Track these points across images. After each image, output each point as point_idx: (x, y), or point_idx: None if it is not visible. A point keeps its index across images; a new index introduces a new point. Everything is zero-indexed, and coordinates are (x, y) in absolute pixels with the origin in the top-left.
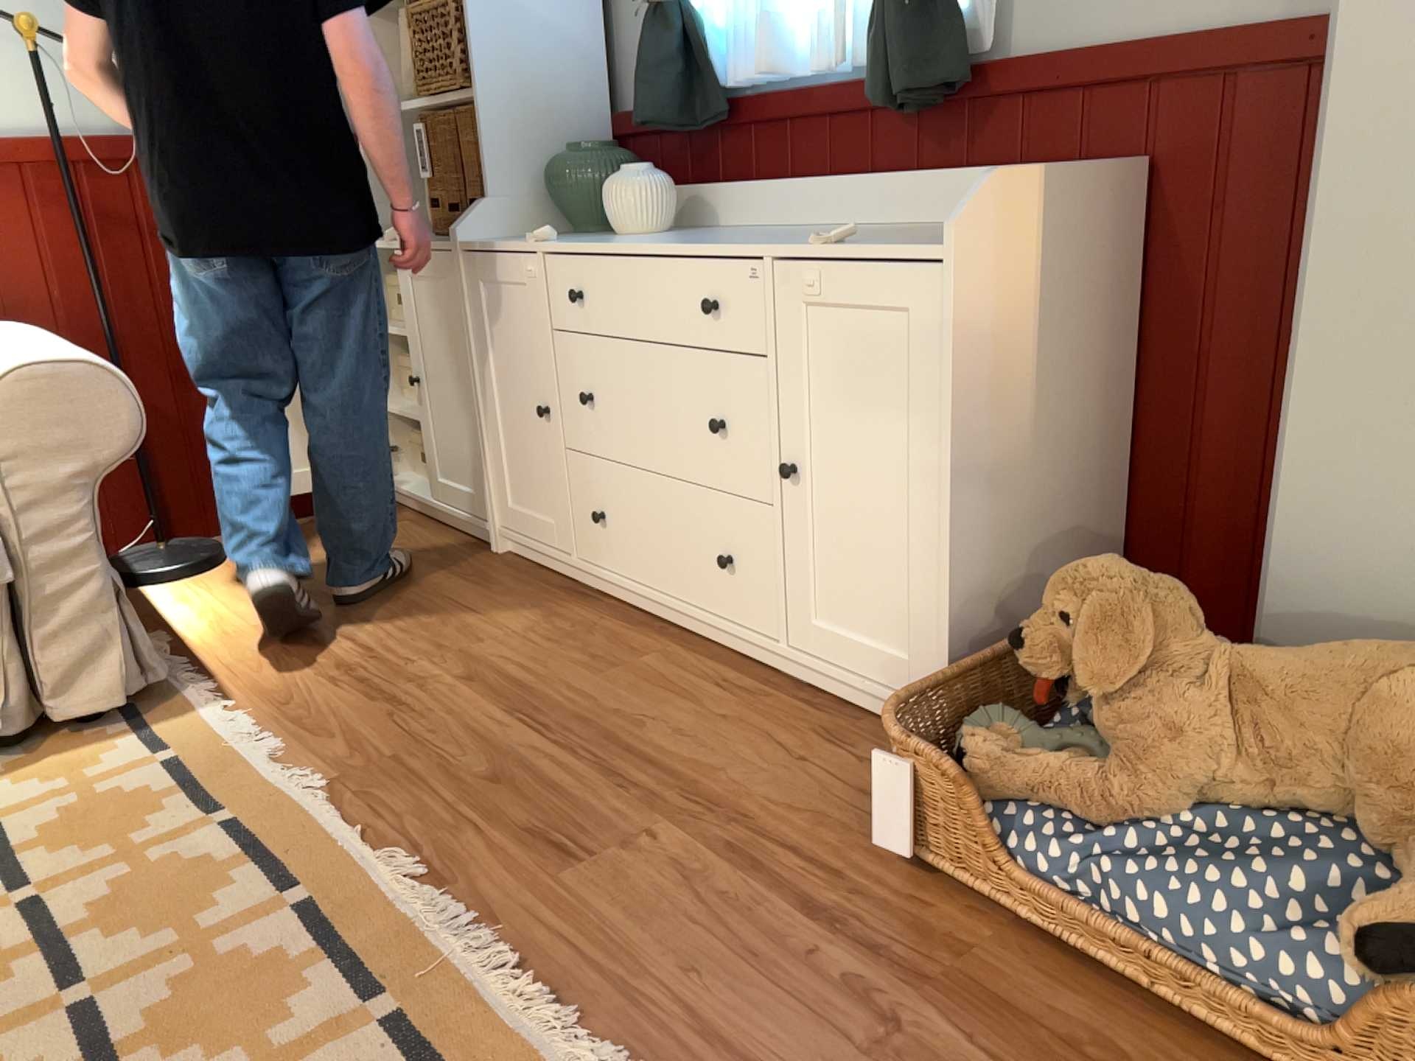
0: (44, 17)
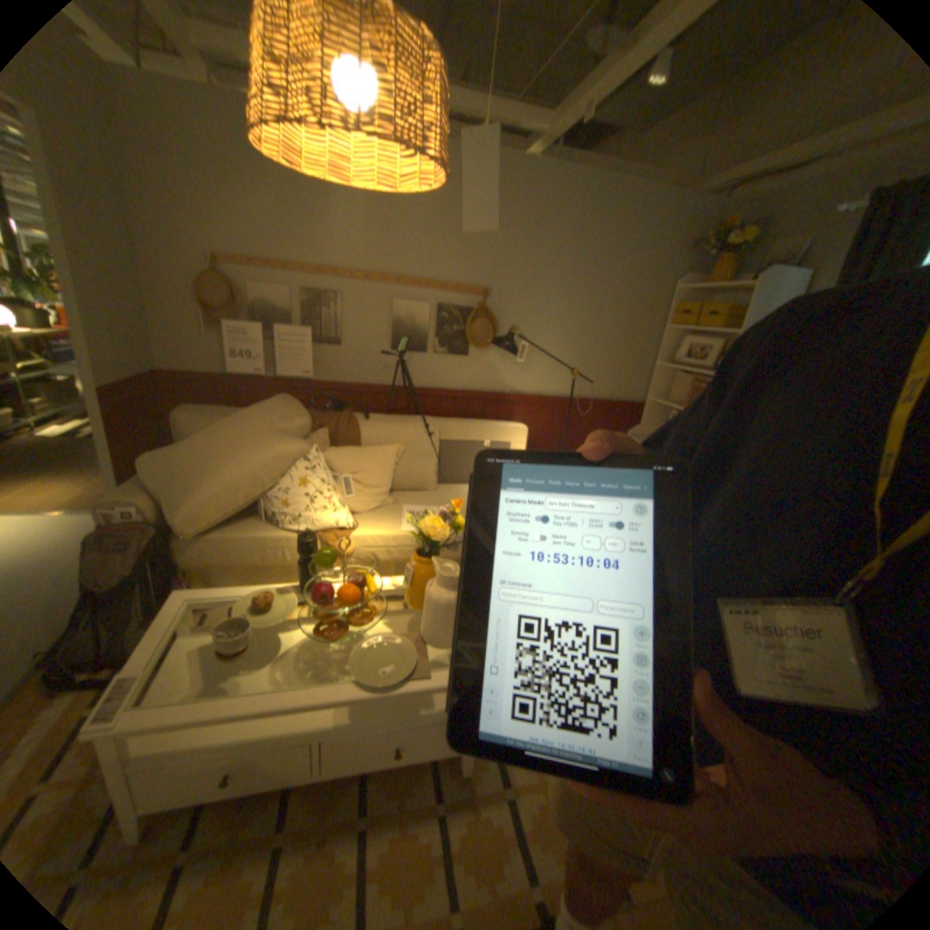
0: (573, 360)
